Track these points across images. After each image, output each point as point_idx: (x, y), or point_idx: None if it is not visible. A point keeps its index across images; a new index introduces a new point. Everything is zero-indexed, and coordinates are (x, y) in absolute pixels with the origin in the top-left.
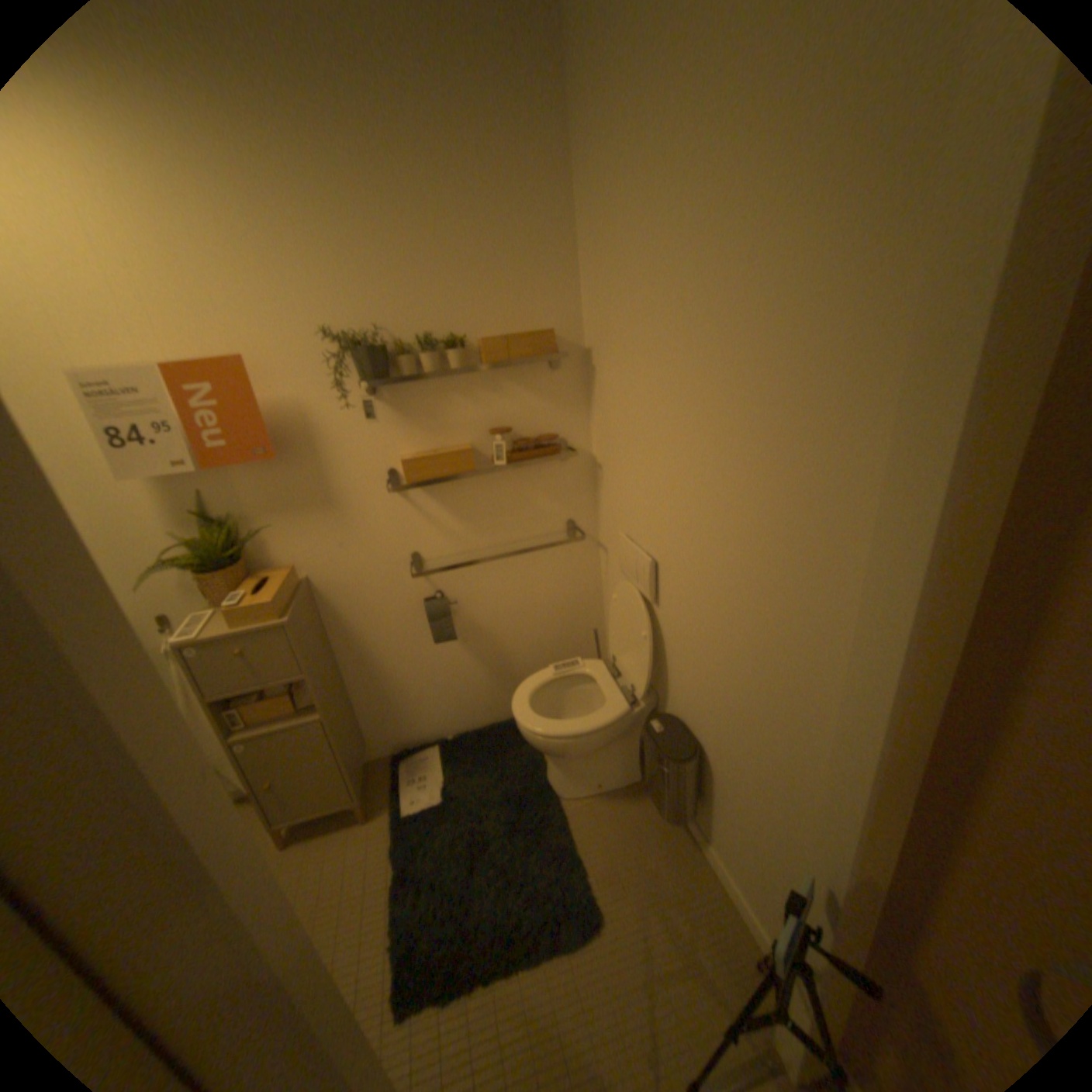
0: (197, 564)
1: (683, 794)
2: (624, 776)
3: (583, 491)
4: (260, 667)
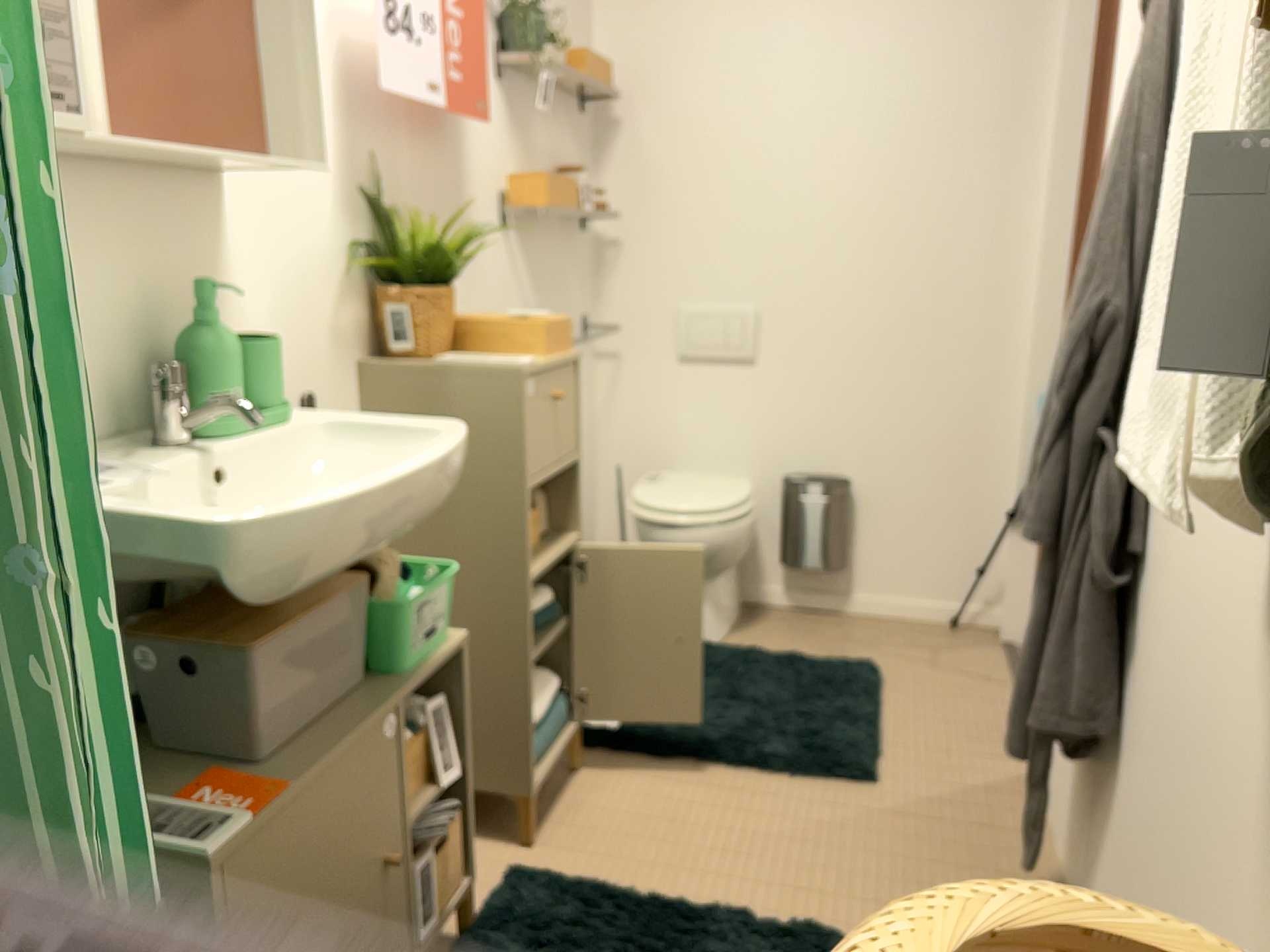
0: (429, 279)
1: (841, 533)
2: (737, 606)
3: (593, 286)
4: (563, 430)
